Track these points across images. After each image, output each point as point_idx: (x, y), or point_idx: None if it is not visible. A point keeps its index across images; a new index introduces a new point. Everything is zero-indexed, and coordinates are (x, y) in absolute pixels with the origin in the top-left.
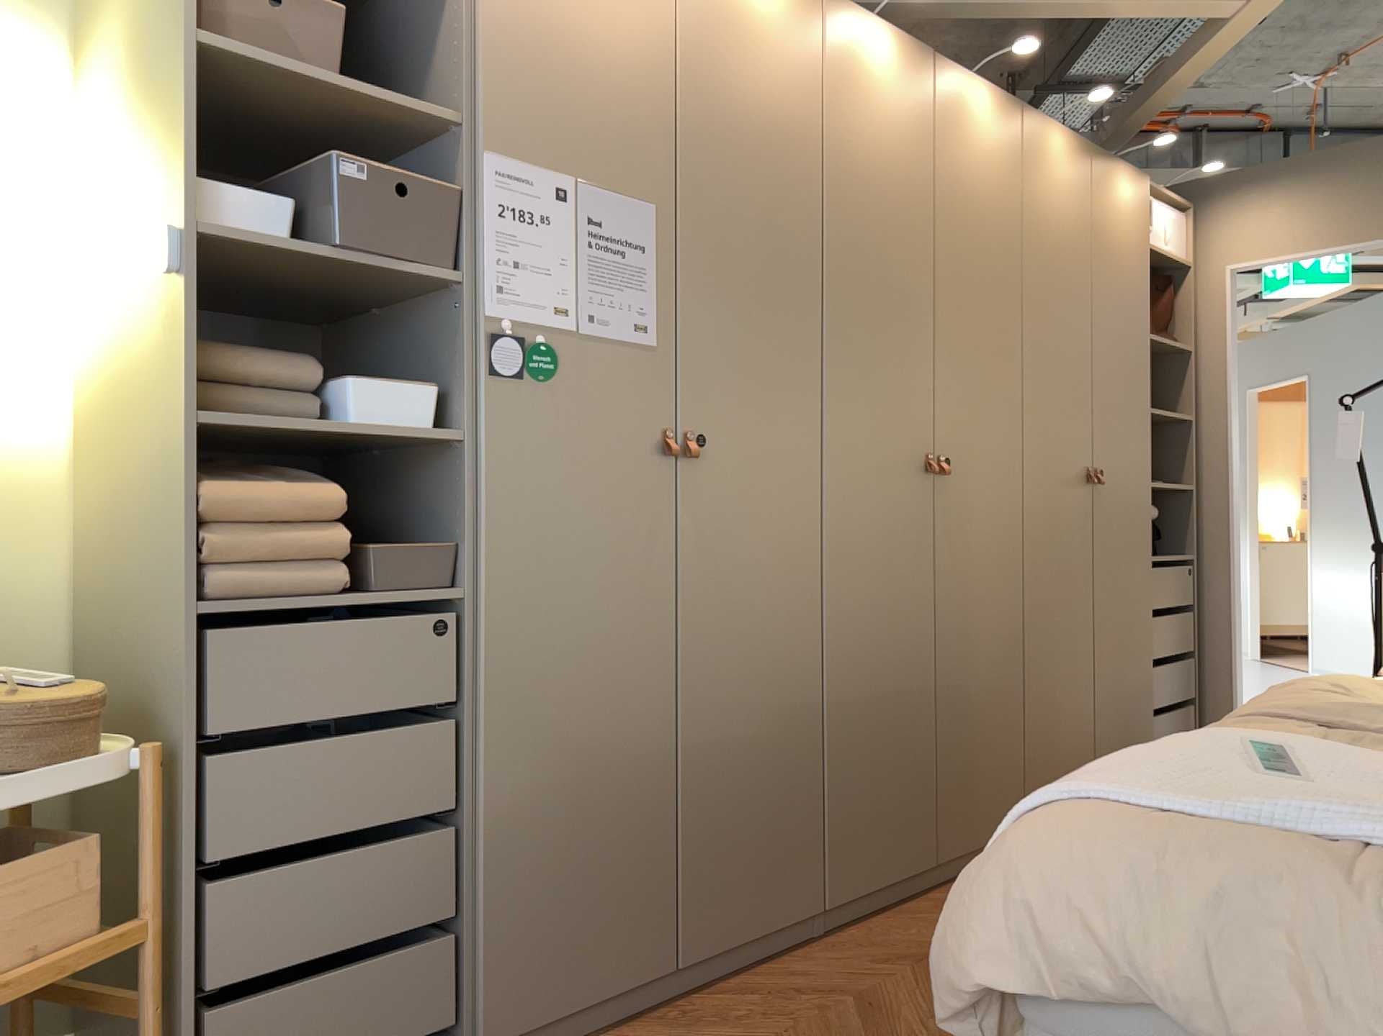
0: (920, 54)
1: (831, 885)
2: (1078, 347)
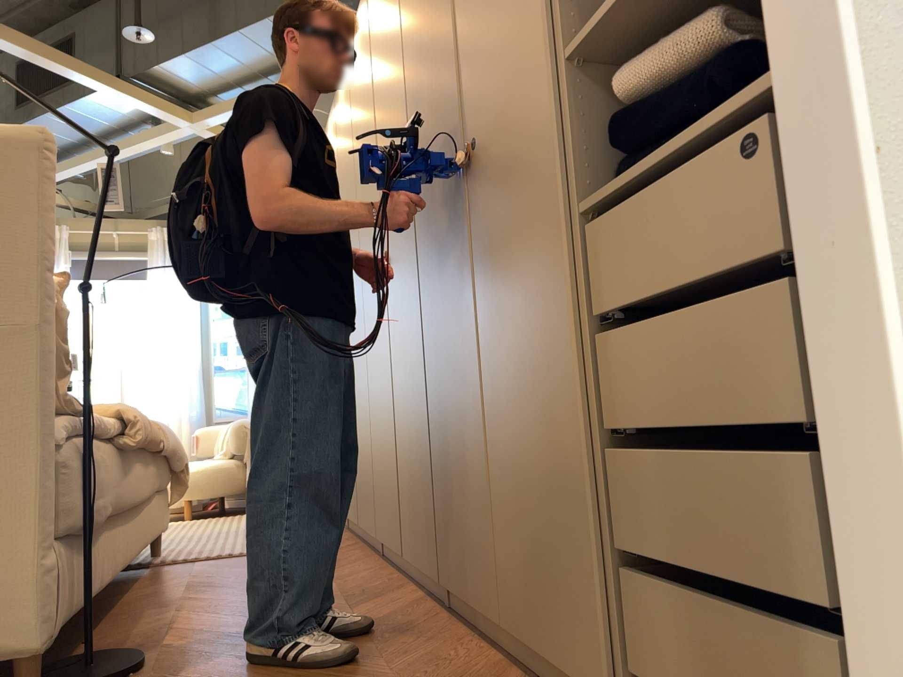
0: (365, 0)
1: (379, 528)
2: (445, 24)
